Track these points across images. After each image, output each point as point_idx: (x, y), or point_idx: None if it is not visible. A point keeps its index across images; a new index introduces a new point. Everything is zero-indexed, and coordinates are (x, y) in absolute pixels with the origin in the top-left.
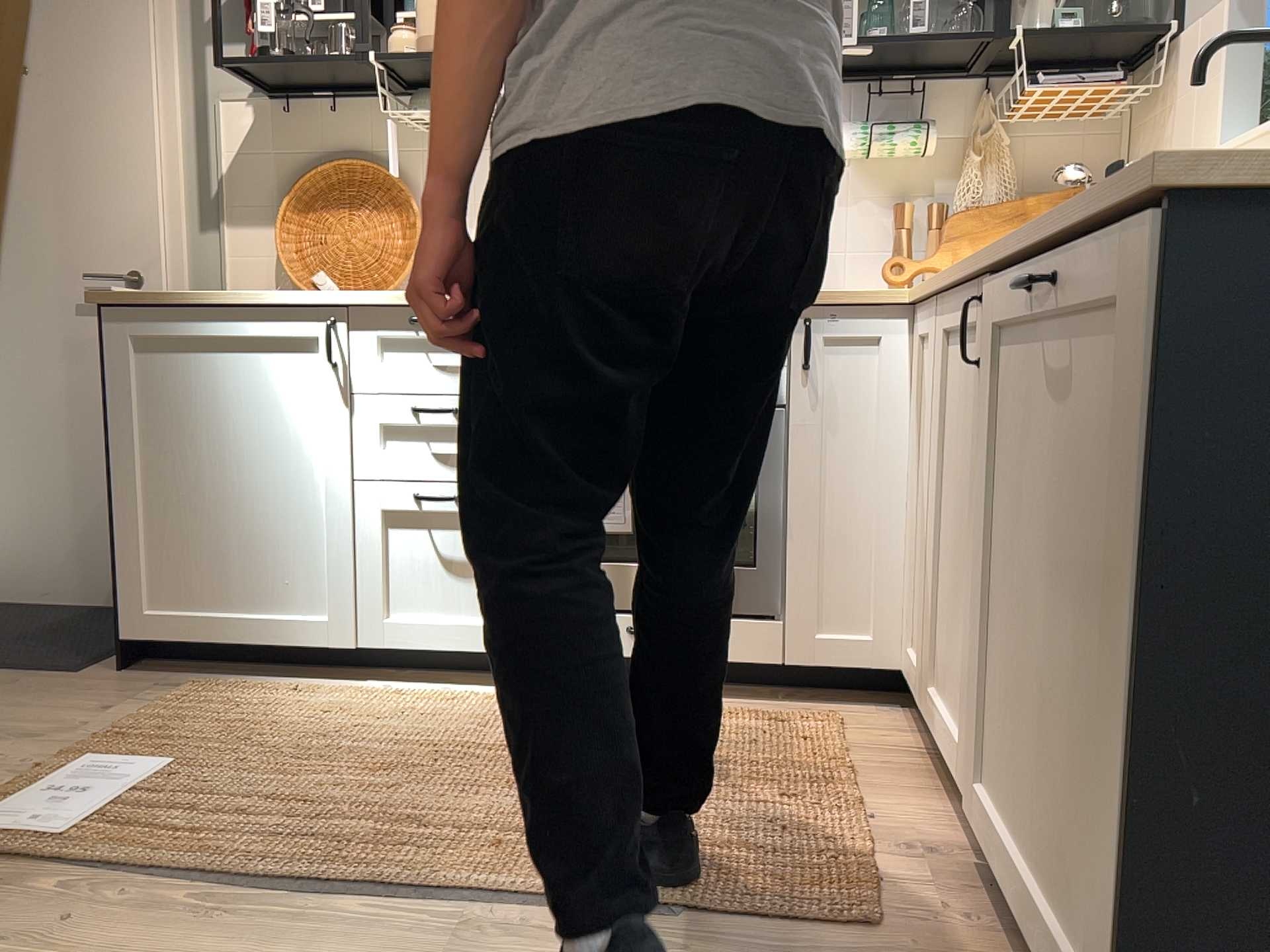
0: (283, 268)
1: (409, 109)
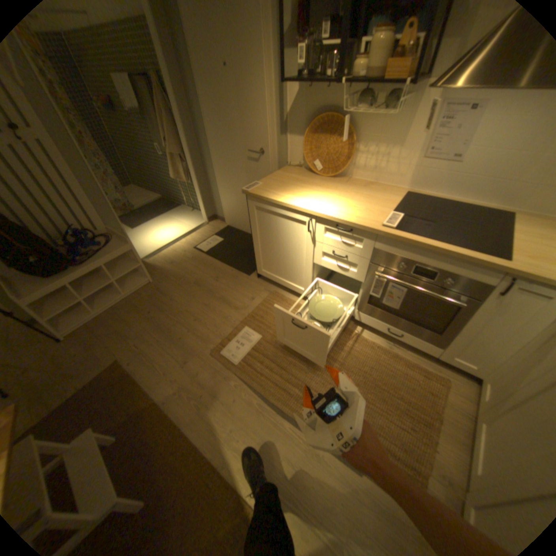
0: (305, 158)
1: (360, 91)
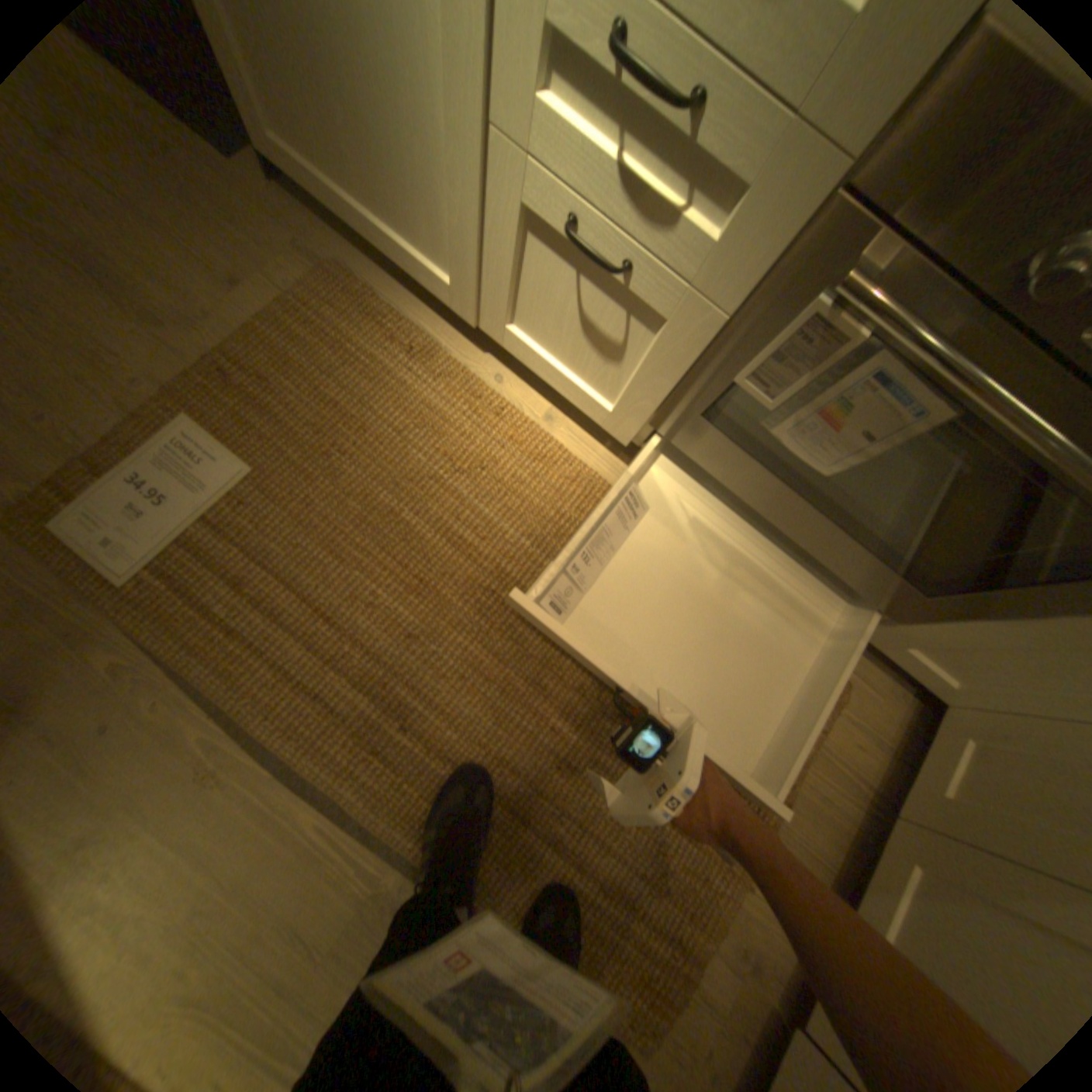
0: None
1: None
